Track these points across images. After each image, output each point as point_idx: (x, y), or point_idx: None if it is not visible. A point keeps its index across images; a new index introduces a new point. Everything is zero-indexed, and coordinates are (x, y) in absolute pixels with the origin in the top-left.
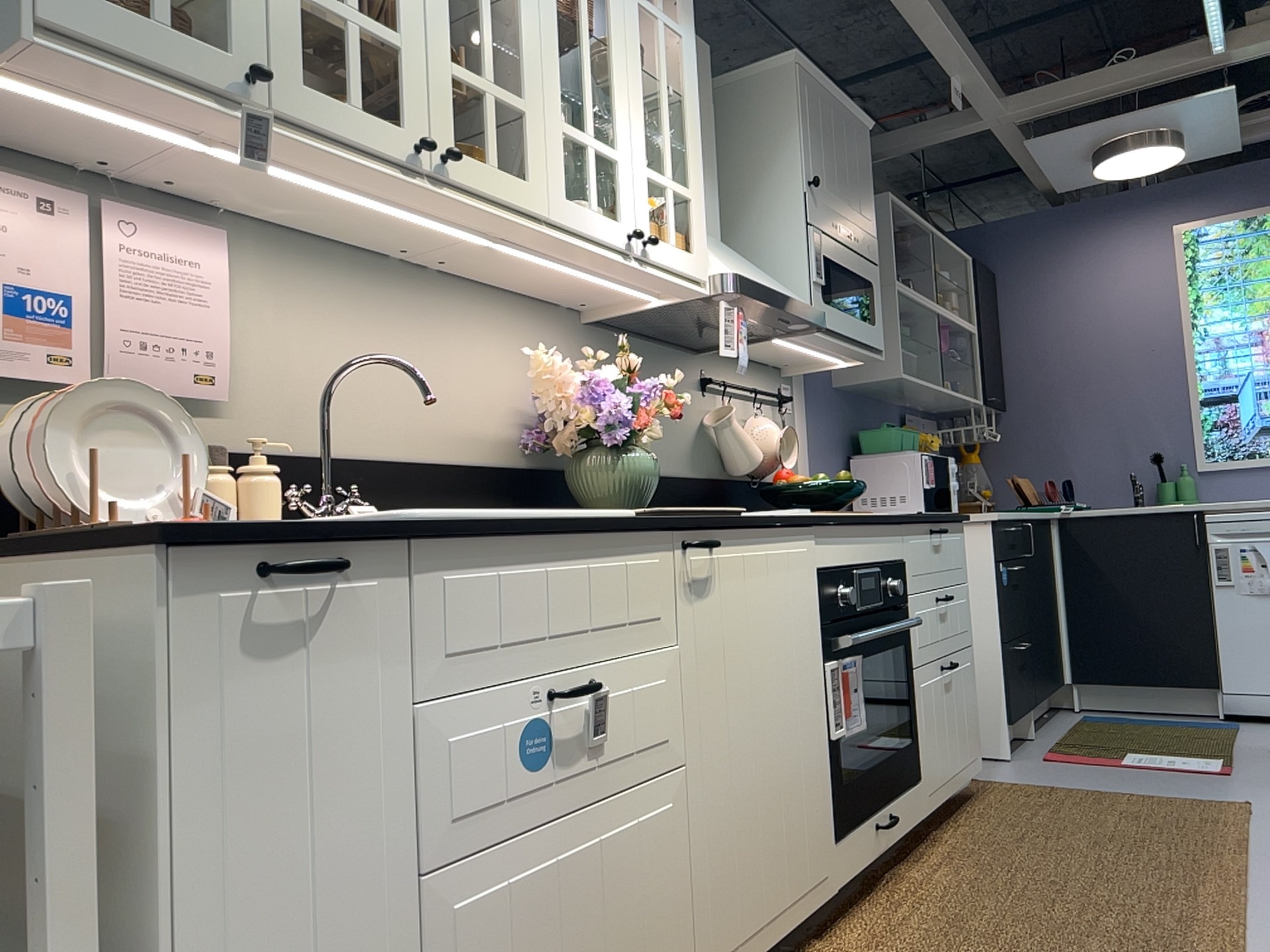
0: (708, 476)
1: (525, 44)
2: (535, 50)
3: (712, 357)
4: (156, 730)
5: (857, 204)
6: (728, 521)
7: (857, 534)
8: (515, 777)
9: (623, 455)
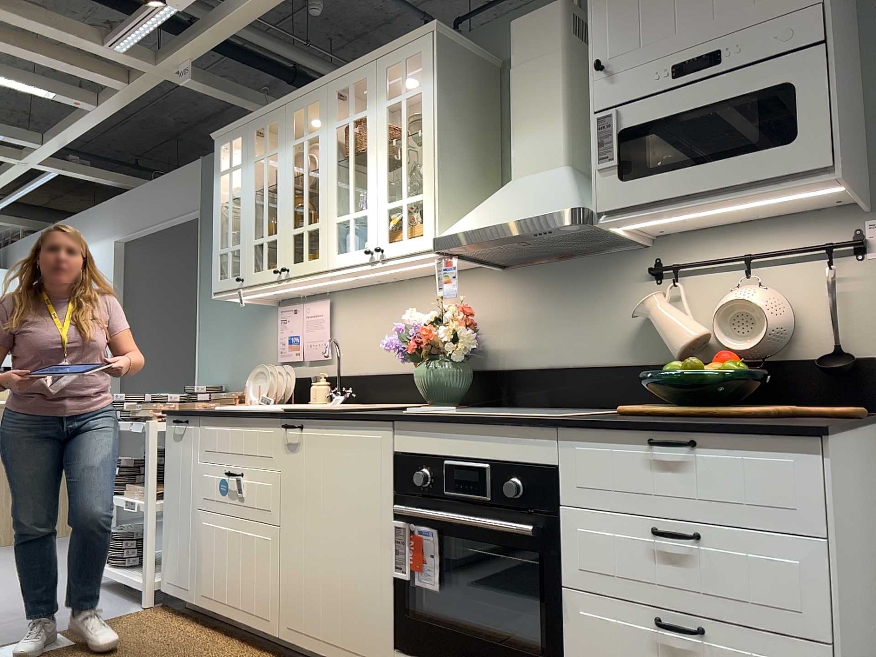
0: (653, 362)
1: (319, 195)
2: (323, 193)
3: (670, 242)
4: (166, 451)
5: (734, 3)
6: (306, 415)
7: (452, 431)
8: (218, 494)
9: (421, 367)
